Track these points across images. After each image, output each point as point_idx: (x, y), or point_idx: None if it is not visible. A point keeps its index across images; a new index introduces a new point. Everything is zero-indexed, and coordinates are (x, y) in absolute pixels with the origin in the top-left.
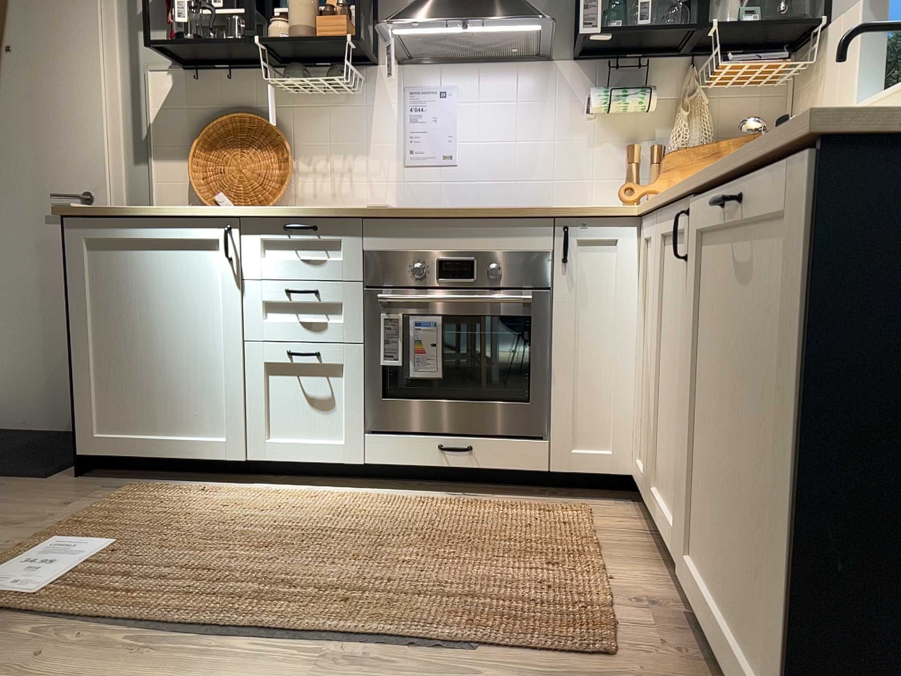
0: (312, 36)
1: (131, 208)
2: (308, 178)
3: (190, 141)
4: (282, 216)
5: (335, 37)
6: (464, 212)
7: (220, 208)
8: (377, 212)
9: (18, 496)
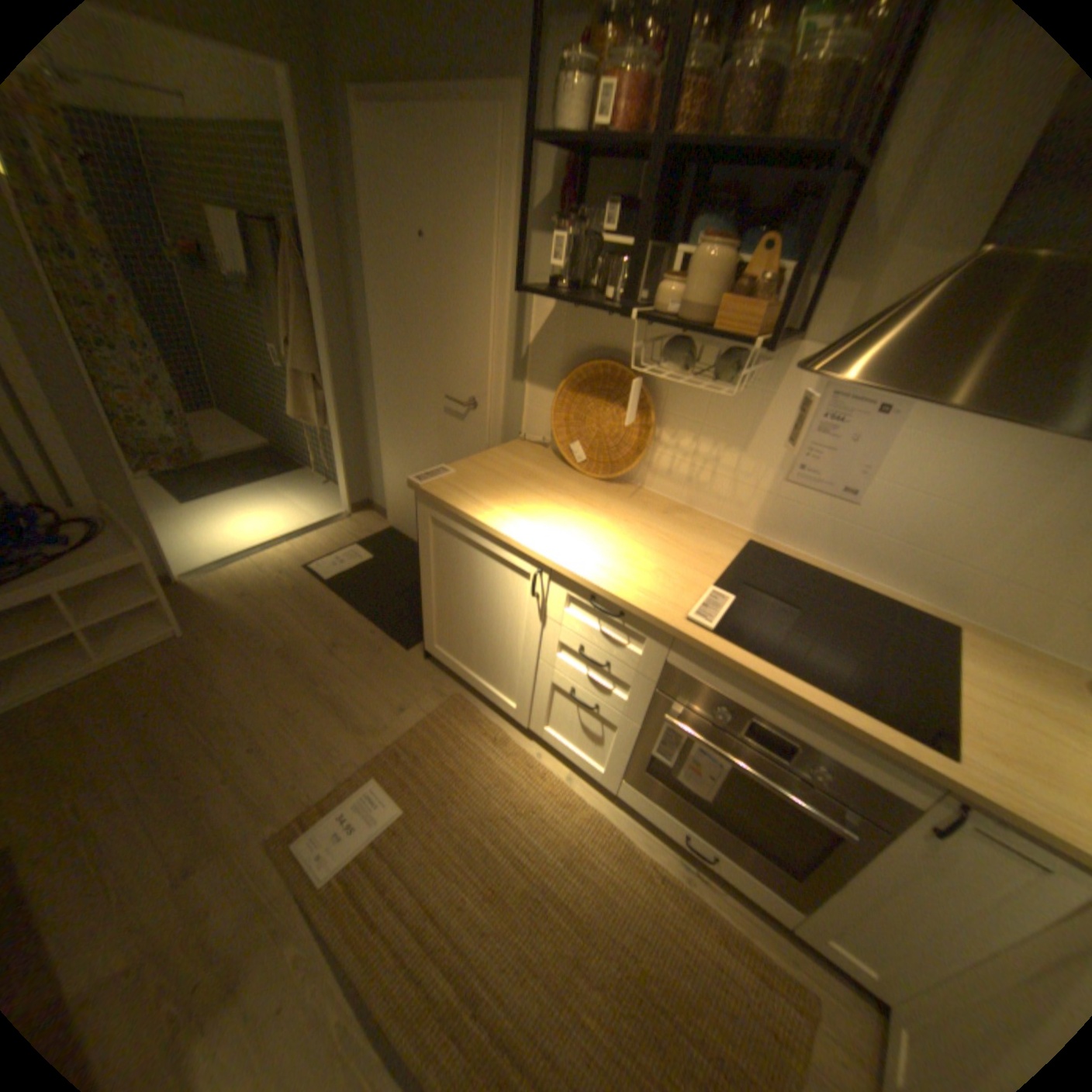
0: (711, 320)
1: (467, 503)
2: (670, 451)
3: (563, 372)
4: (591, 588)
5: (741, 333)
6: (808, 706)
7: (537, 548)
8: (694, 643)
9: (382, 674)
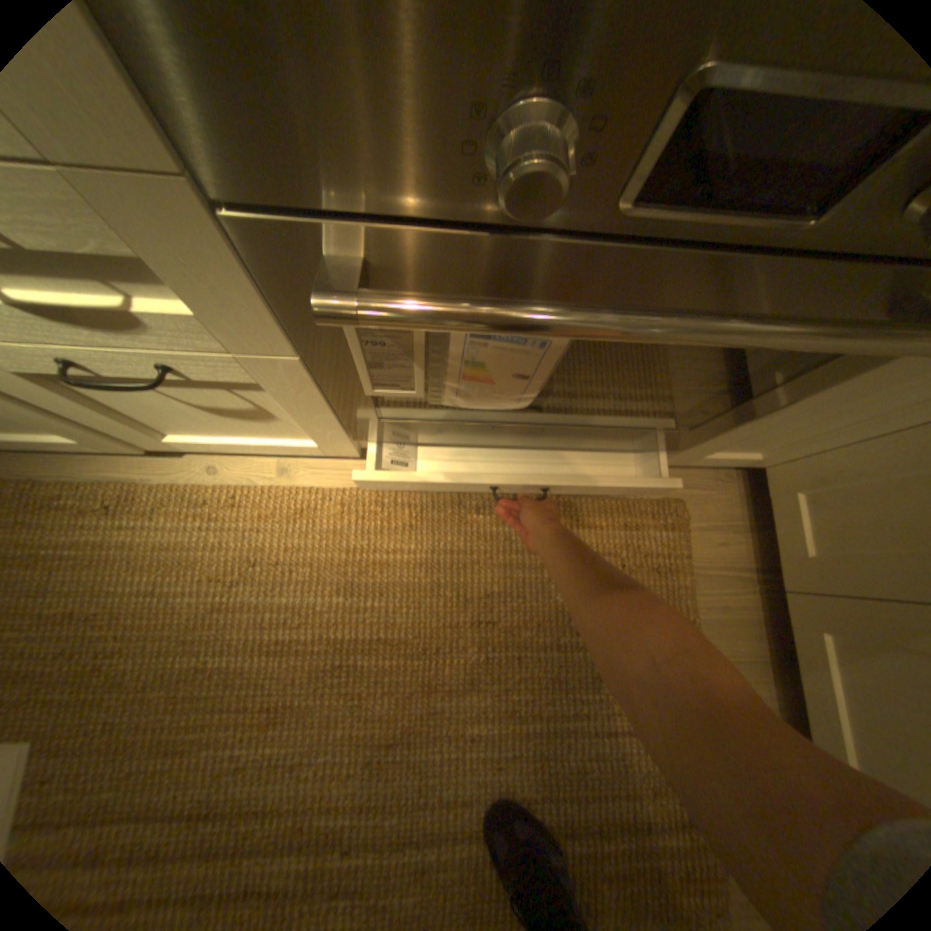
0: None
1: None
2: None
3: None
4: None
5: None
6: None
7: None
8: None
9: None
